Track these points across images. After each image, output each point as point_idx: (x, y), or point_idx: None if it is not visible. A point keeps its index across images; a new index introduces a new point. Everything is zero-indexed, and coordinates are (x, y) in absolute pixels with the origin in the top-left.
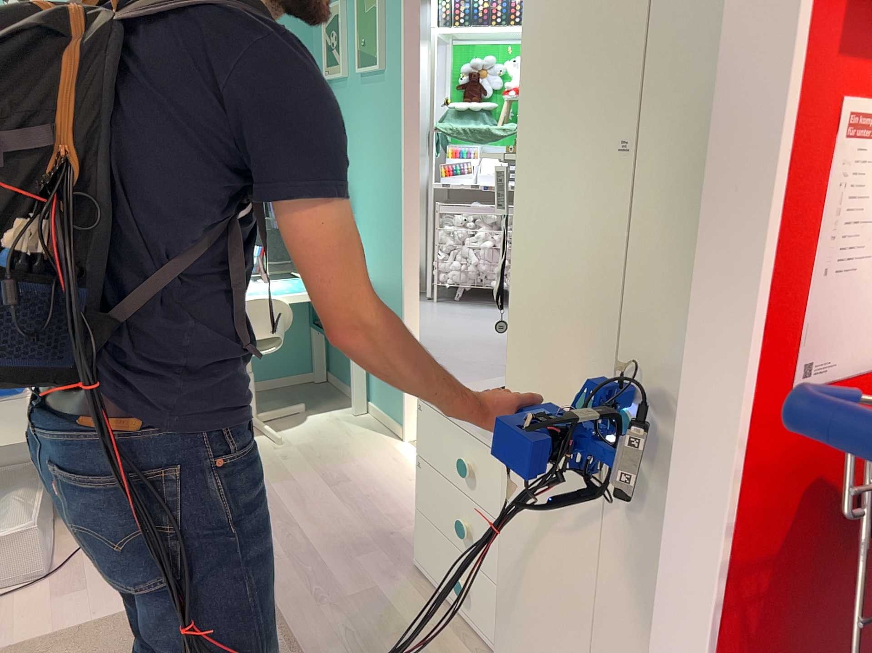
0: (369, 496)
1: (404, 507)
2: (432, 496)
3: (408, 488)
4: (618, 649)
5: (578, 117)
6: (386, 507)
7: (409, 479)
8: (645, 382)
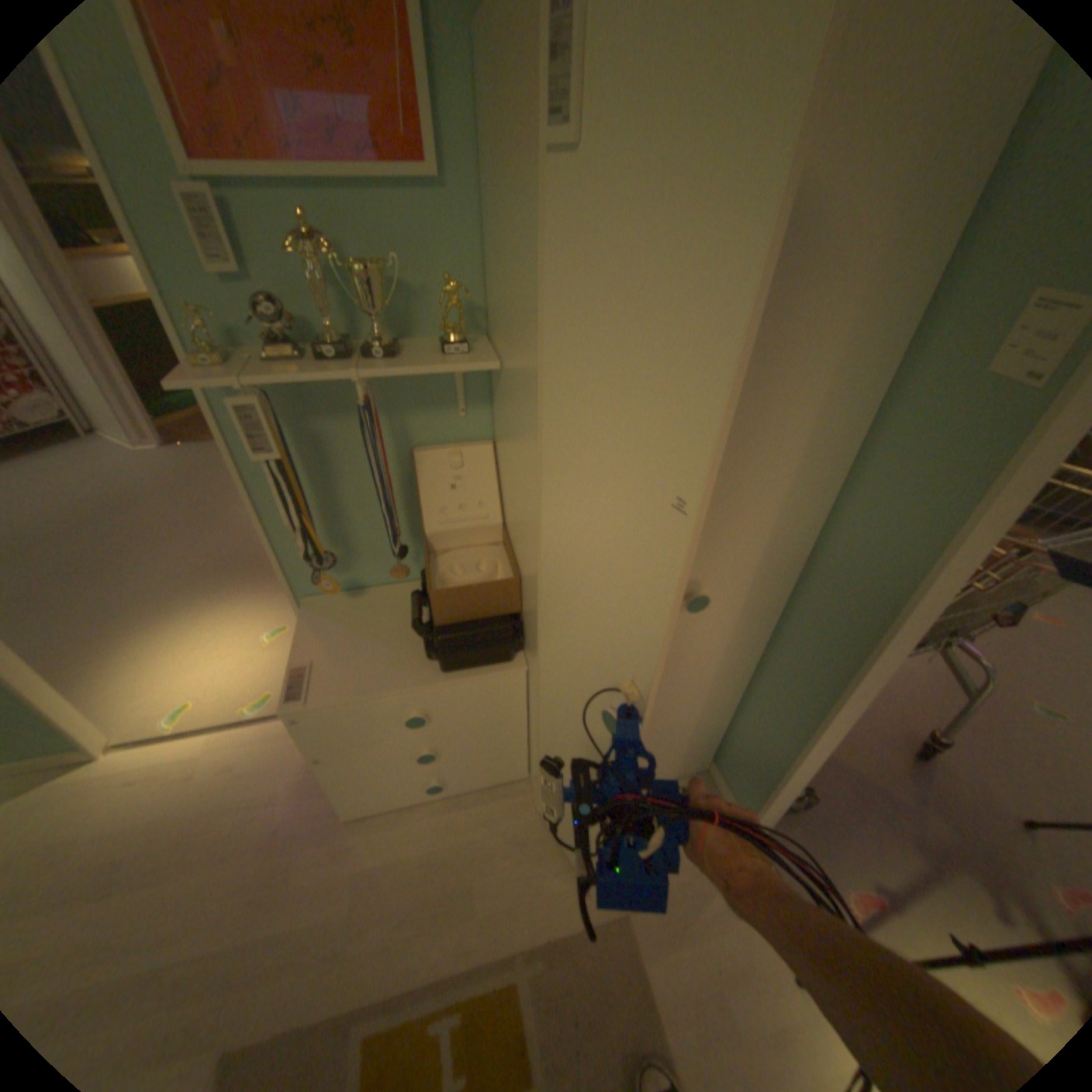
0: (179, 839)
1: (236, 801)
2: (356, 765)
3: (202, 786)
4: (665, 709)
5: (654, 385)
6: (217, 824)
7: (185, 778)
8: (708, 572)
